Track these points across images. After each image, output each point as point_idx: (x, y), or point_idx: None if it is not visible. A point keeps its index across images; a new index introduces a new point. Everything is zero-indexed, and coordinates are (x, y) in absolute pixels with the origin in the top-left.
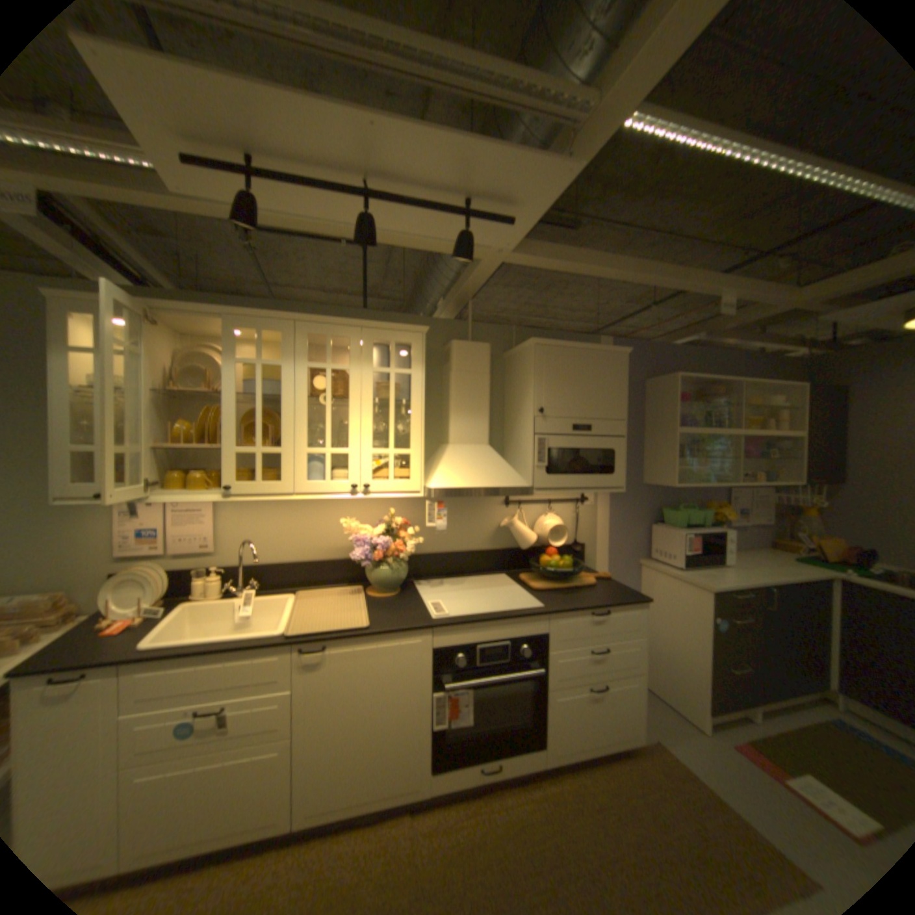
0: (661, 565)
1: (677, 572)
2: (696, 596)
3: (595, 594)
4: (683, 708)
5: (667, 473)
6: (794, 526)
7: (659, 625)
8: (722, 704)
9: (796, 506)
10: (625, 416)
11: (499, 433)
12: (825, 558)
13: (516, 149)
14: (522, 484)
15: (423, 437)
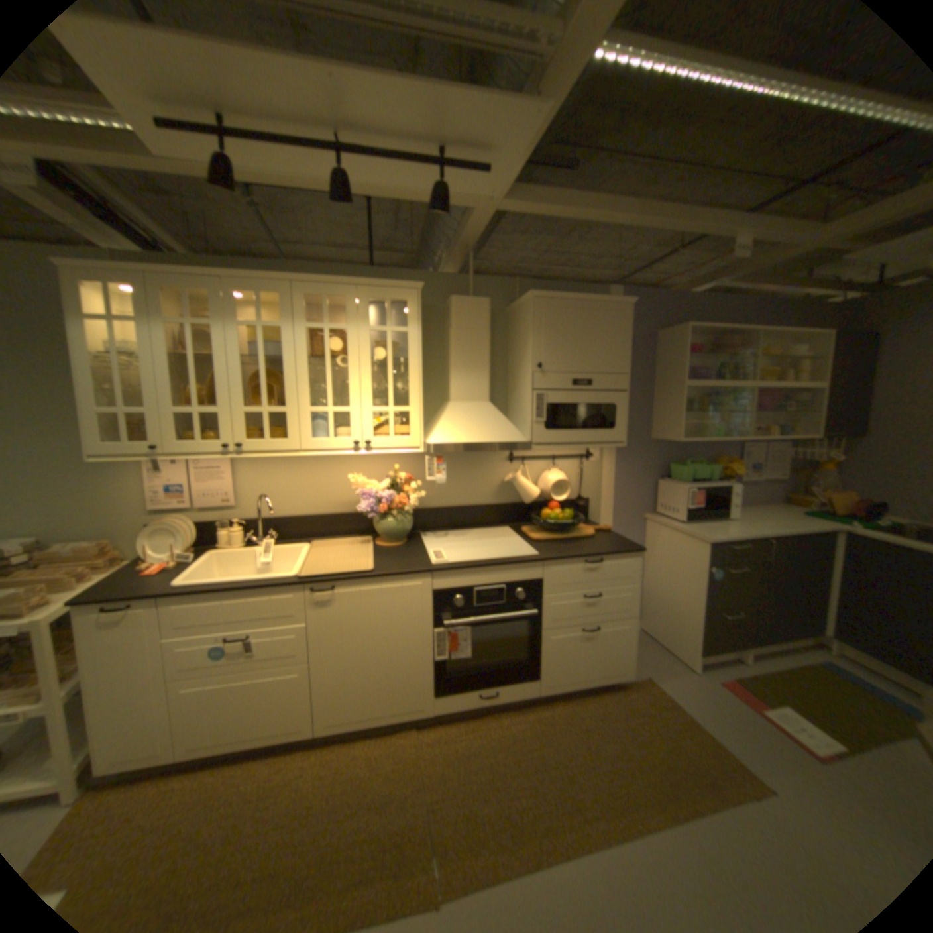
0: (664, 519)
1: (678, 524)
2: (693, 547)
3: (590, 544)
4: (677, 650)
5: (673, 427)
6: (809, 480)
7: (660, 574)
8: (712, 645)
9: (814, 460)
10: (626, 369)
11: (502, 389)
12: (836, 511)
13: (477, 92)
14: (519, 439)
15: (420, 394)
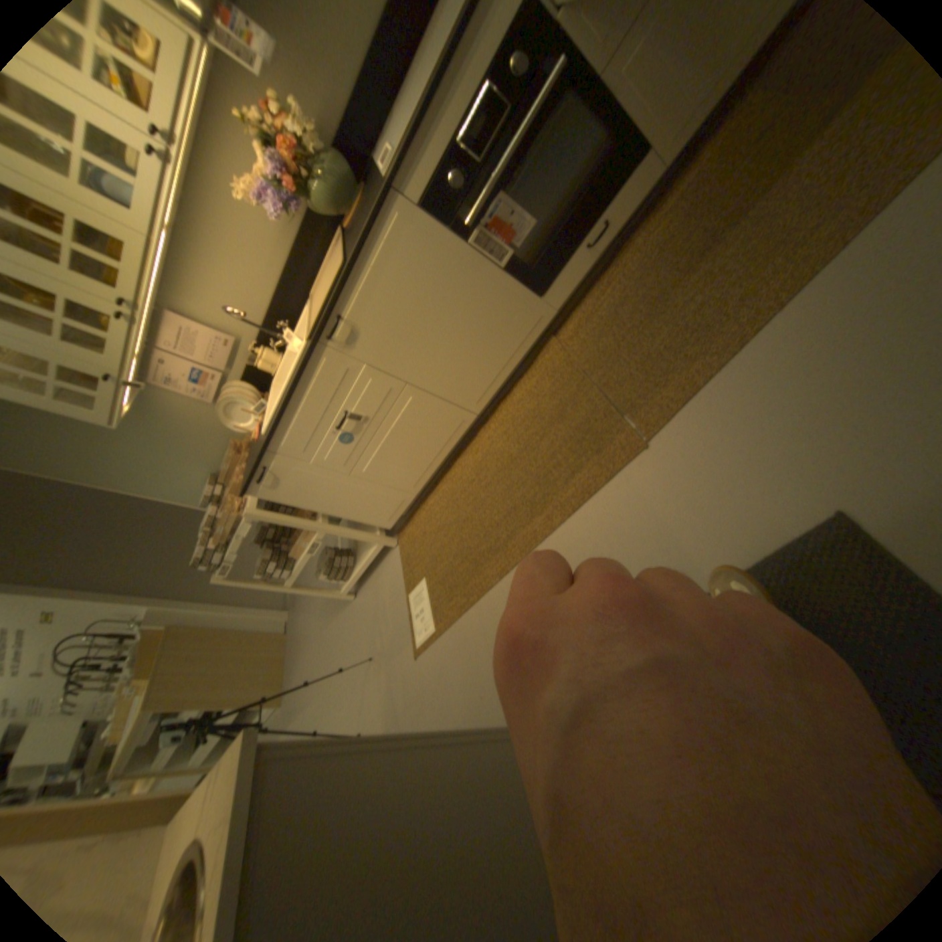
0: None
1: None
2: None
3: None
4: None
5: None
6: None
7: None
8: None
9: None
10: None
11: None
12: None
13: None
14: None
15: None
